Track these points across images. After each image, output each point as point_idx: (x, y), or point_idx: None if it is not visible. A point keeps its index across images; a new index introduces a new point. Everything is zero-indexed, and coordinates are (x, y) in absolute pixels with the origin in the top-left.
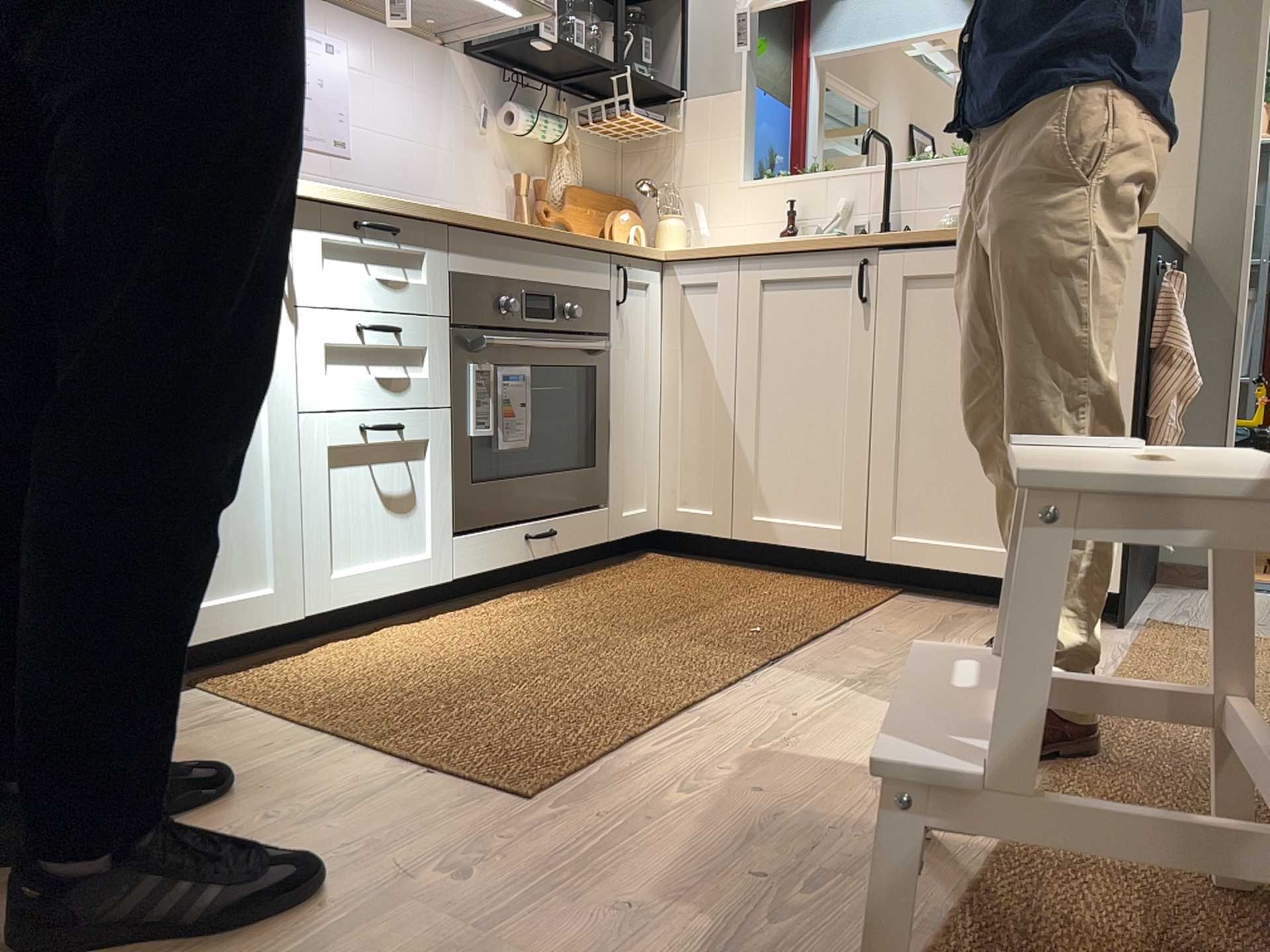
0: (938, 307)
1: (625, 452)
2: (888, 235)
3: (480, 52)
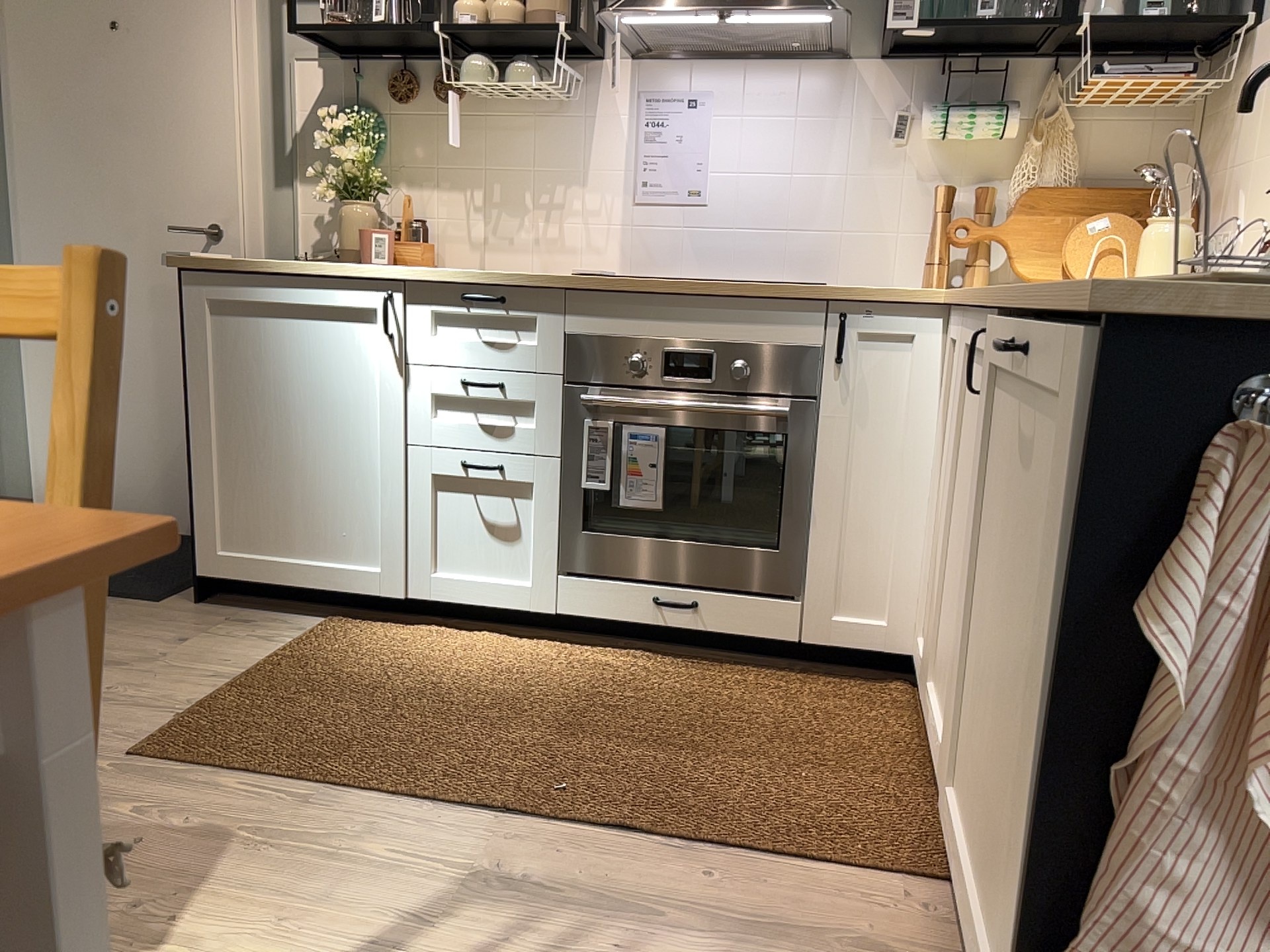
0: (1015, 435)
1: (849, 547)
2: (1001, 297)
3: (888, 52)
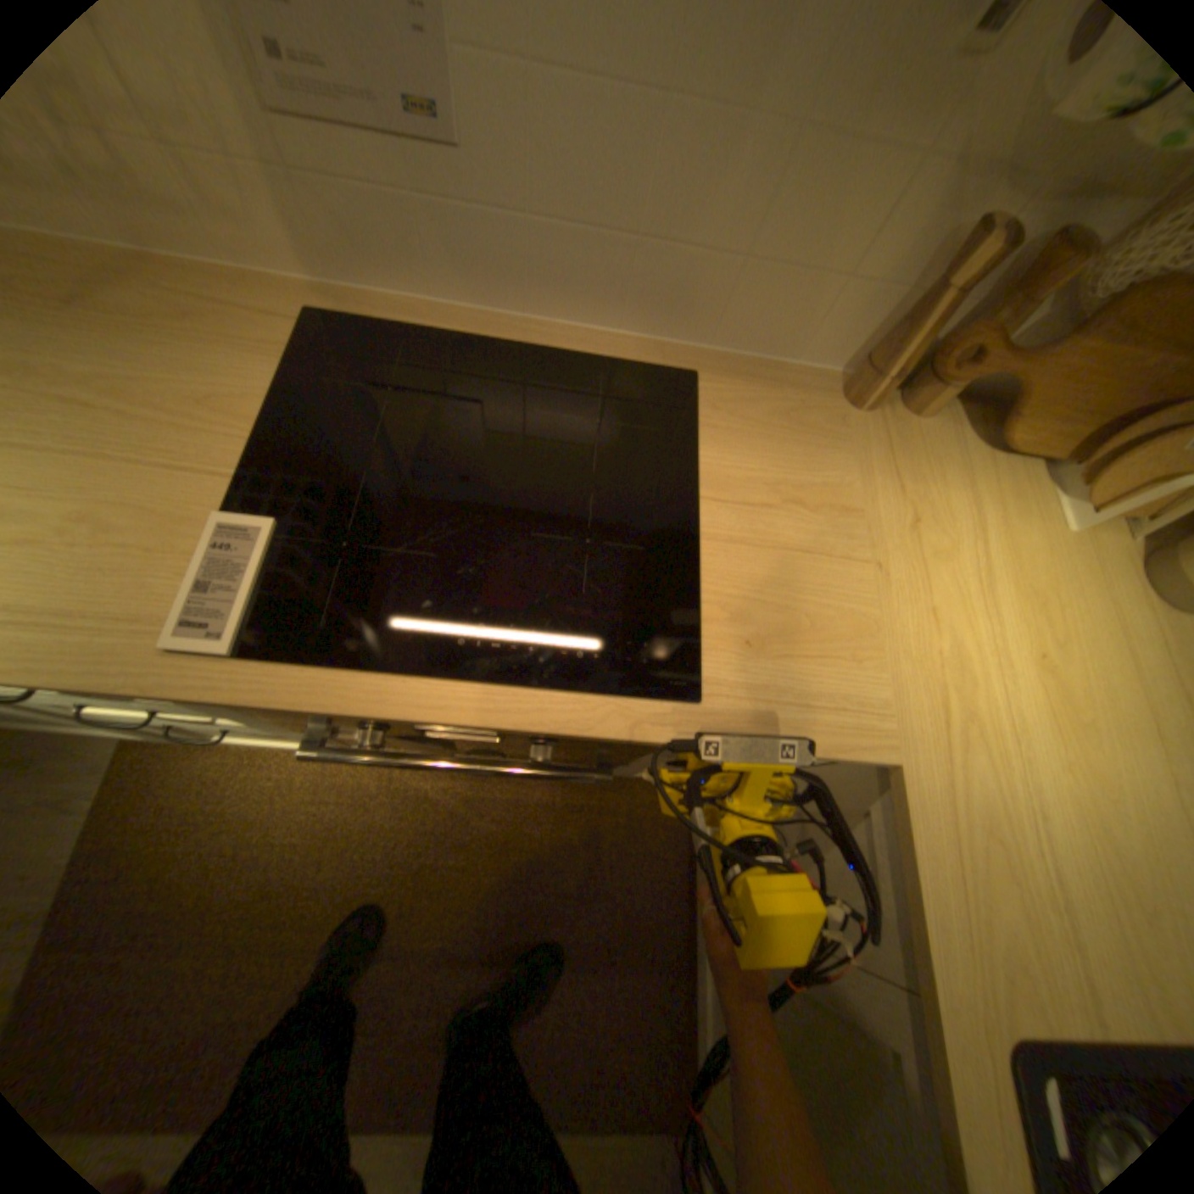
0: None
1: None
2: None
3: None
